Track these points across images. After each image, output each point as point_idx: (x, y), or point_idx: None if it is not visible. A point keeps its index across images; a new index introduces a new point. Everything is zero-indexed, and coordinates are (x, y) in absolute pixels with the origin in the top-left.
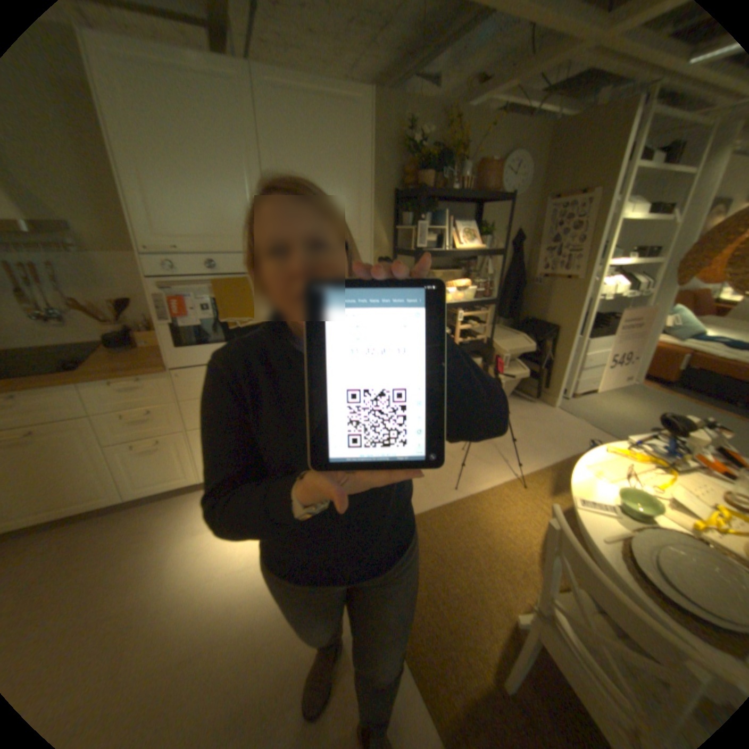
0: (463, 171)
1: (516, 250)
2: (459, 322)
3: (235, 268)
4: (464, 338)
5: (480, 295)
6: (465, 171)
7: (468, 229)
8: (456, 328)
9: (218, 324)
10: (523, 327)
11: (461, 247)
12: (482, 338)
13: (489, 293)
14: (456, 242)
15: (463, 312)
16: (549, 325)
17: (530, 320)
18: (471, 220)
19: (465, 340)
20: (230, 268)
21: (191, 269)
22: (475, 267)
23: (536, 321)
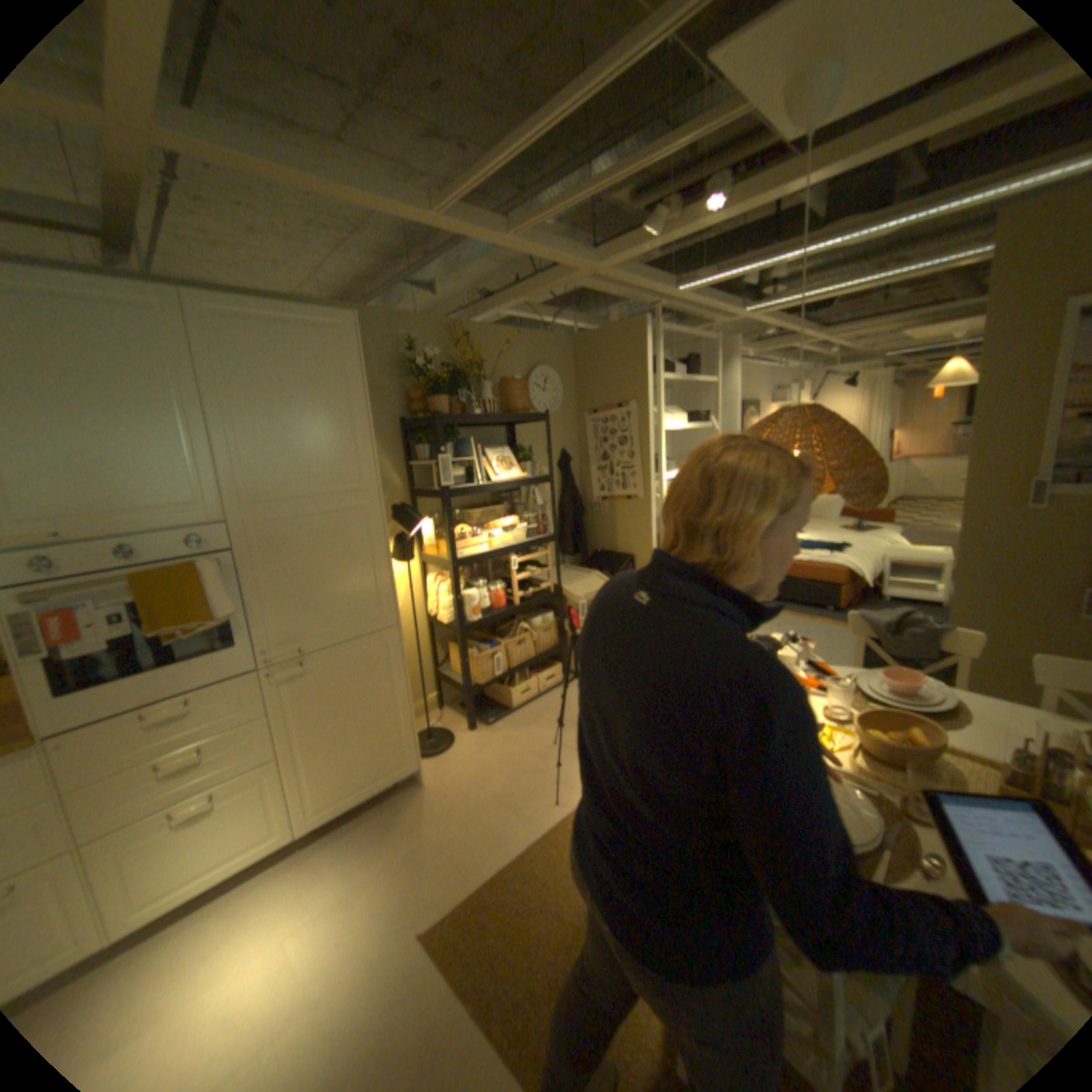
0: (482, 392)
1: (563, 473)
2: (513, 570)
3: (167, 550)
4: (524, 590)
5: (532, 533)
6: (484, 392)
7: (501, 457)
8: (510, 579)
9: (139, 640)
10: (593, 563)
11: (497, 479)
12: (547, 586)
13: (543, 529)
14: (489, 474)
15: (516, 557)
16: (621, 555)
17: (598, 554)
18: (502, 446)
19: (526, 592)
20: (157, 551)
21: (84, 563)
22: (519, 499)
23: (605, 553)
